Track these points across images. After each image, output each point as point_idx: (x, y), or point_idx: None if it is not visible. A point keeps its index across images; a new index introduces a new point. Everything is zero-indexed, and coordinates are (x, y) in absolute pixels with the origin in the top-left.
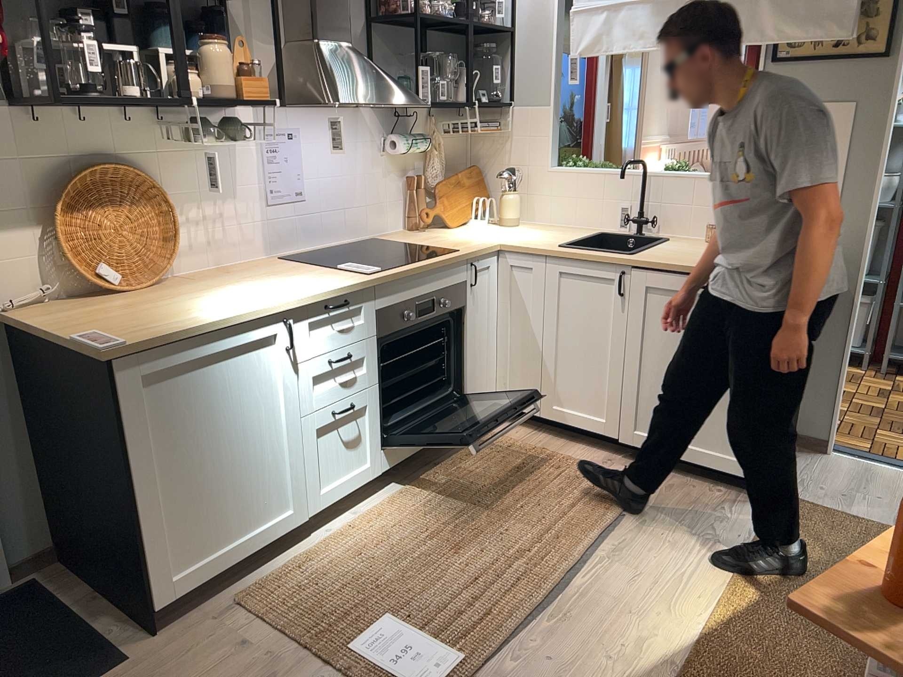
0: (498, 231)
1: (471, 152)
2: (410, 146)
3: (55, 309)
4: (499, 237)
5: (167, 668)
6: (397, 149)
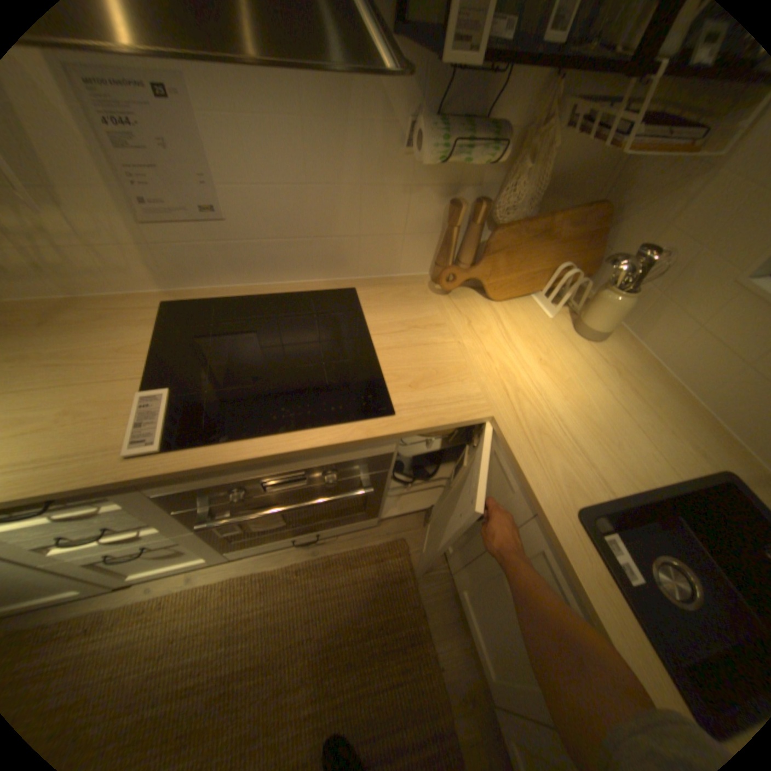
0: (544, 351)
1: (624, 166)
2: (449, 153)
3: None
4: (519, 382)
5: None
6: (425, 150)
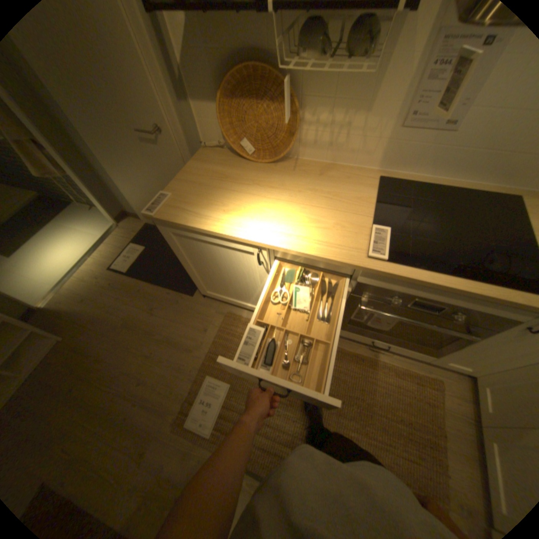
0: None
1: None
2: None
3: (213, 156)
4: None
5: (190, 311)
6: None
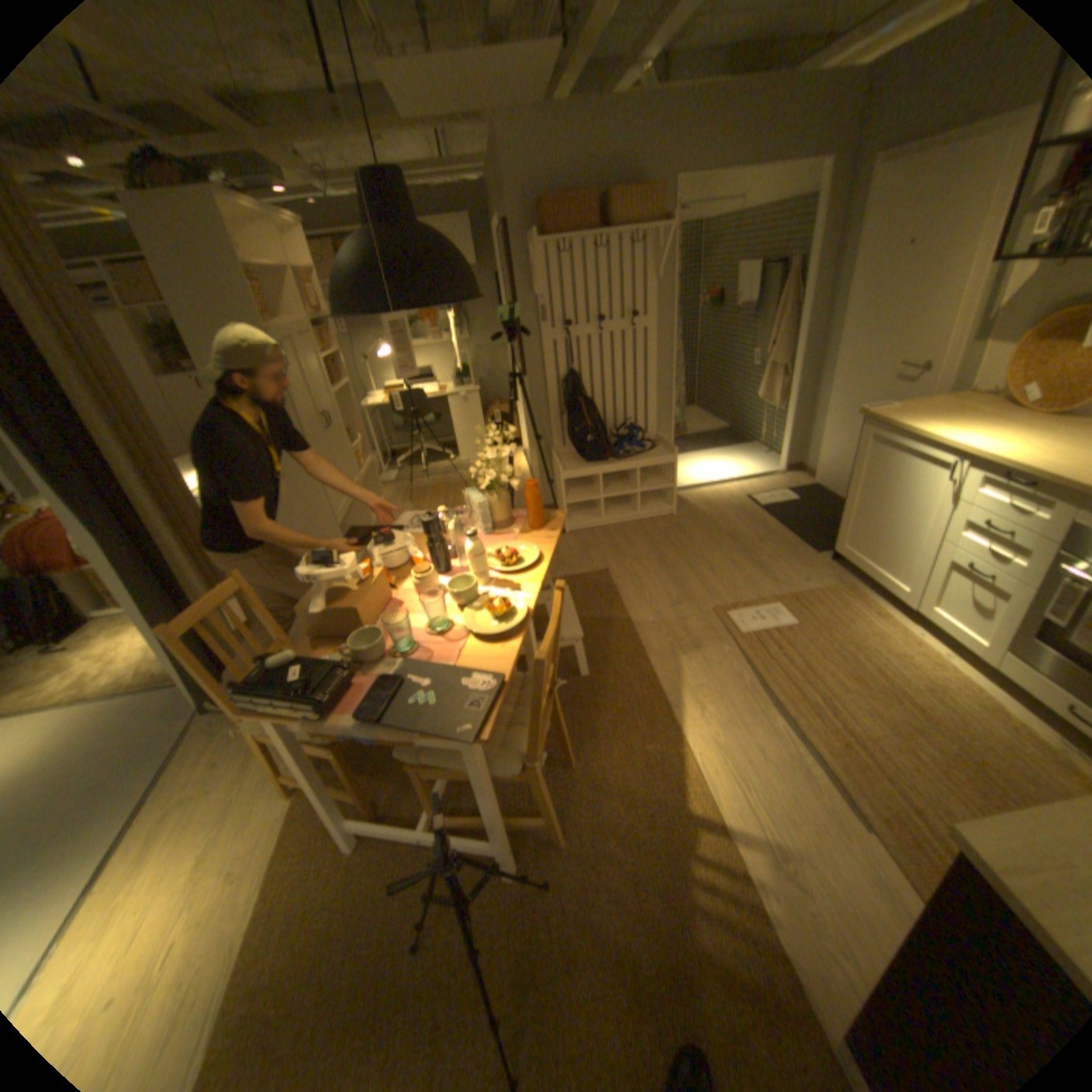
0: None
1: None
2: None
3: (977, 398)
4: None
5: (805, 560)
6: None
